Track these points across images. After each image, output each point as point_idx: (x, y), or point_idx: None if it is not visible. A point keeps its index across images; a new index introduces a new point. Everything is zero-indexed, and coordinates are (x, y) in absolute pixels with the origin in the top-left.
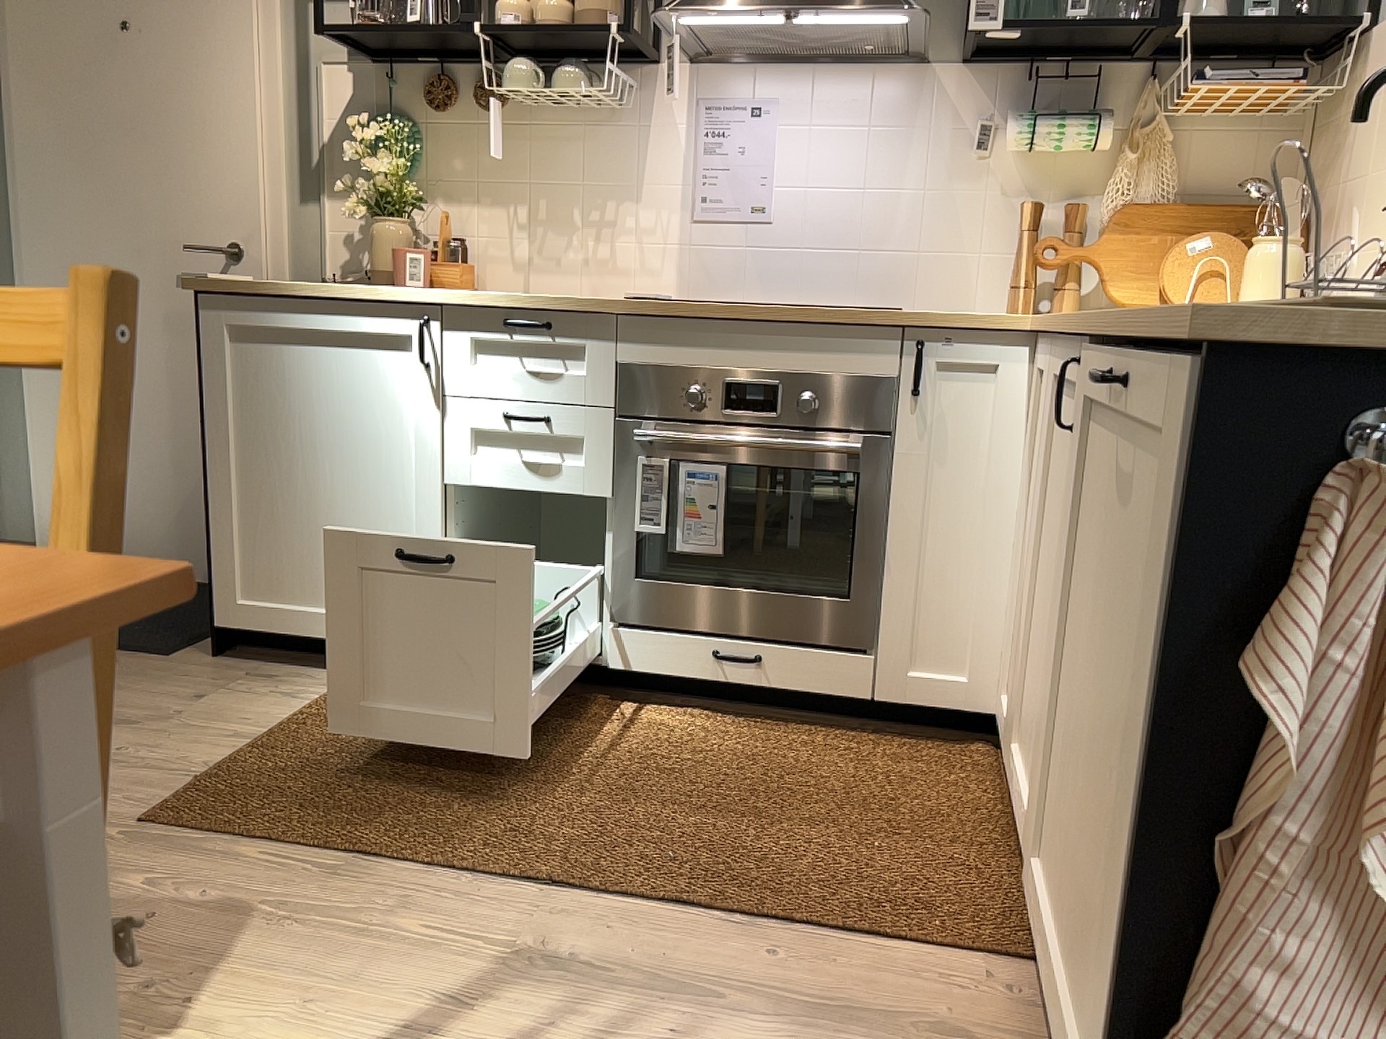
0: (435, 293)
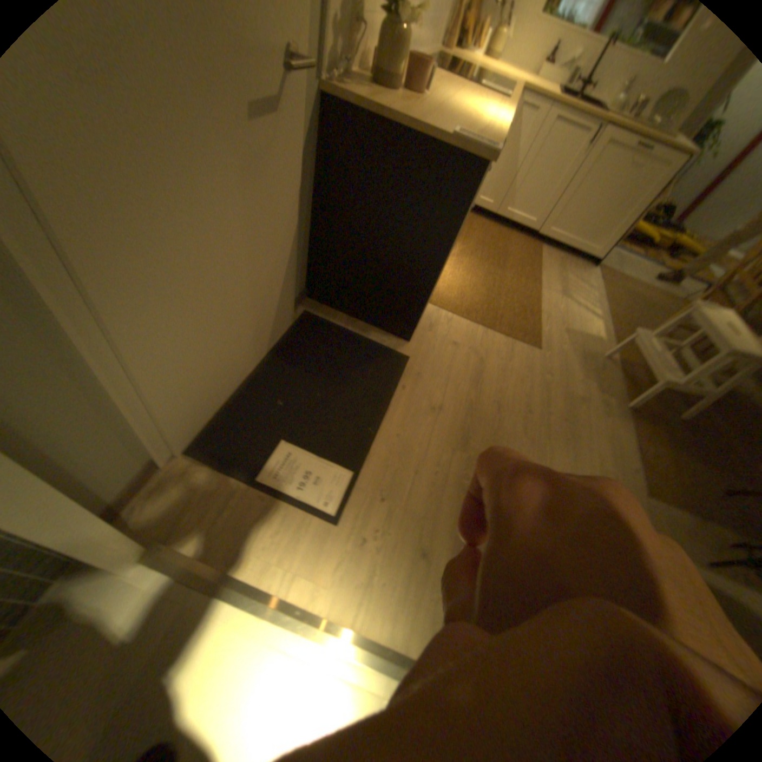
0: (497, 110)
